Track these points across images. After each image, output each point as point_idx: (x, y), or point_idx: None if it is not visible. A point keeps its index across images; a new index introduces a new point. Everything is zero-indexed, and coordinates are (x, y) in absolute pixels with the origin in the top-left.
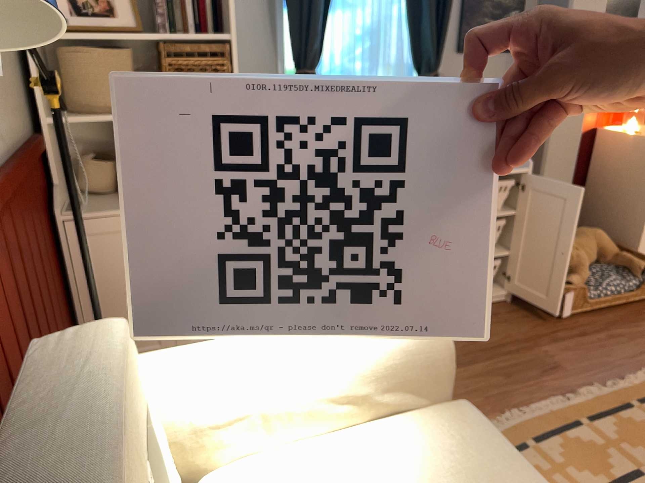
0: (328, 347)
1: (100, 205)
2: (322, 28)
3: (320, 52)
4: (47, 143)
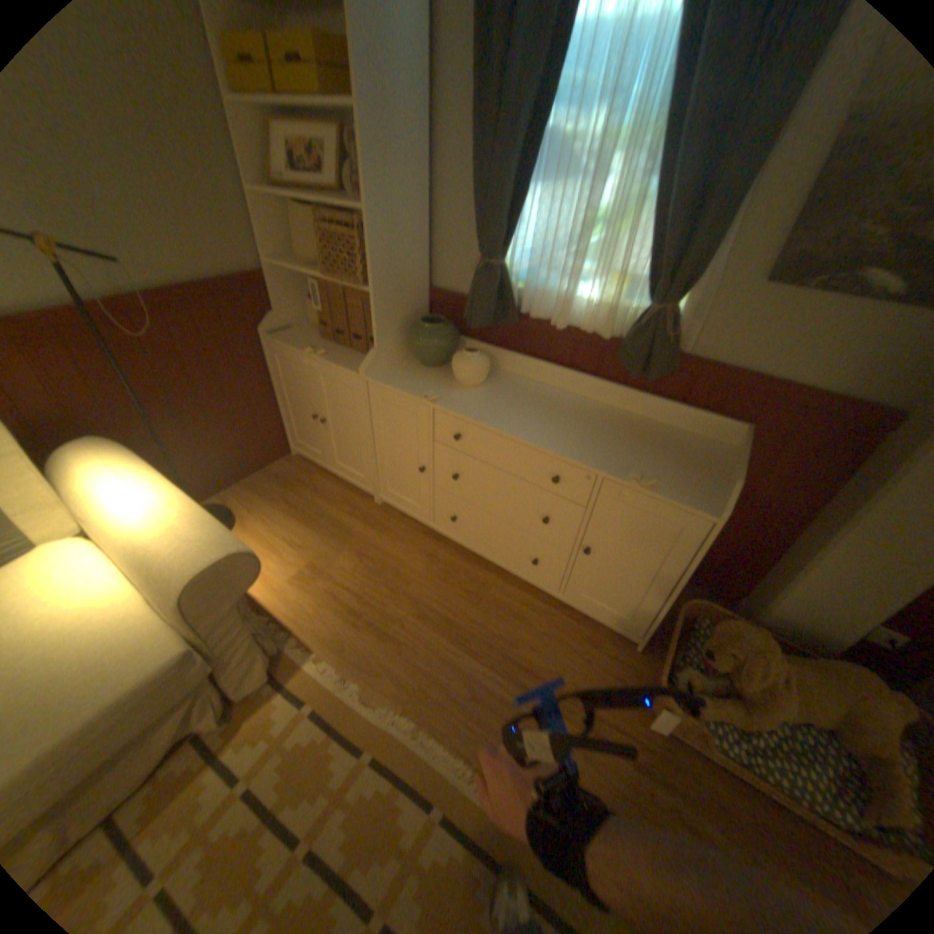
0: (134, 522)
1: (298, 334)
2: (515, 204)
3: (509, 236)
4: (267, 275)
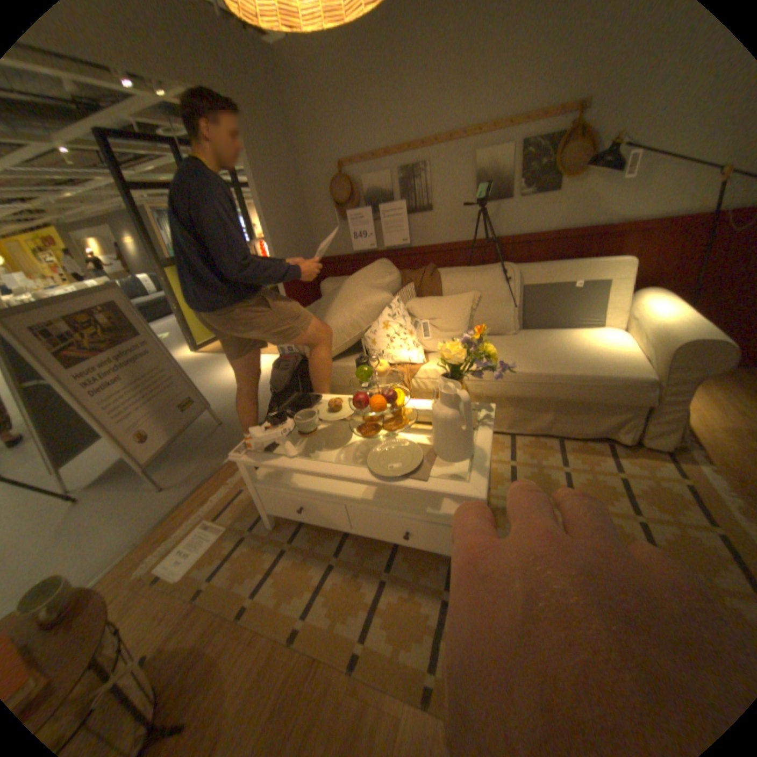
0: (670, 318)
1: None
2: None
3: None
4: None
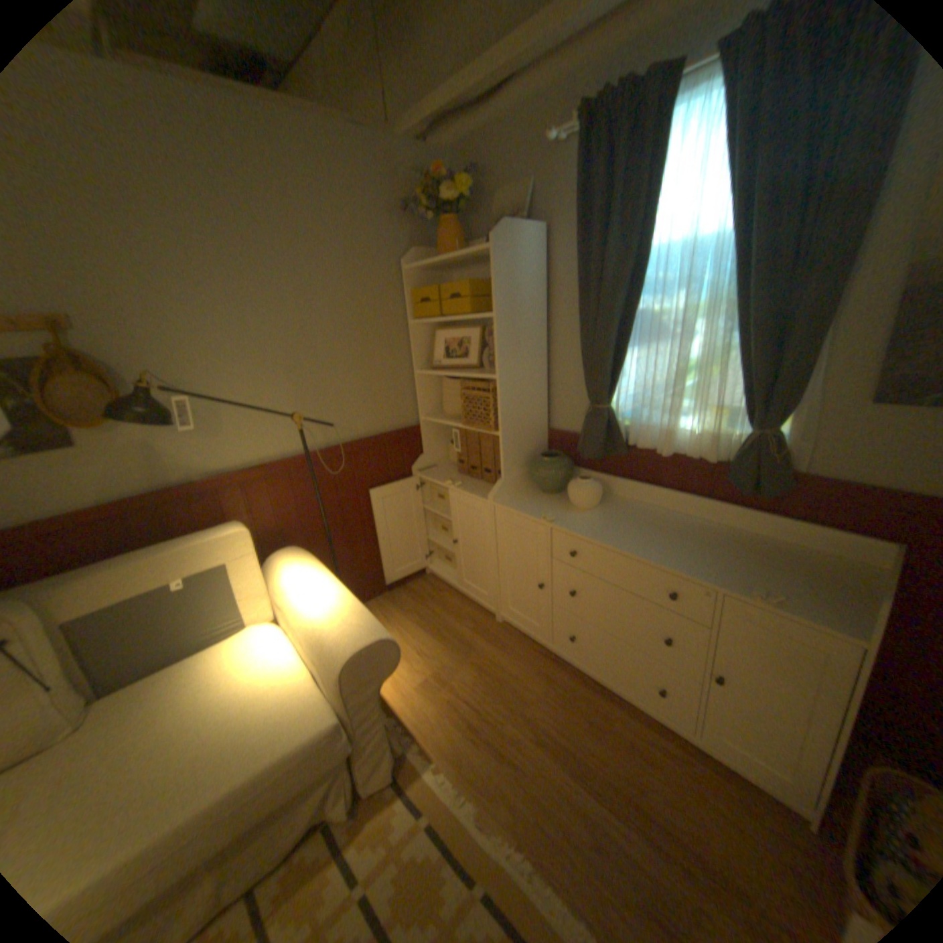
0: (316, 610)
1: (441, 471)
2: (616, 364)
3: (613, 387)
4: (422, 429)
